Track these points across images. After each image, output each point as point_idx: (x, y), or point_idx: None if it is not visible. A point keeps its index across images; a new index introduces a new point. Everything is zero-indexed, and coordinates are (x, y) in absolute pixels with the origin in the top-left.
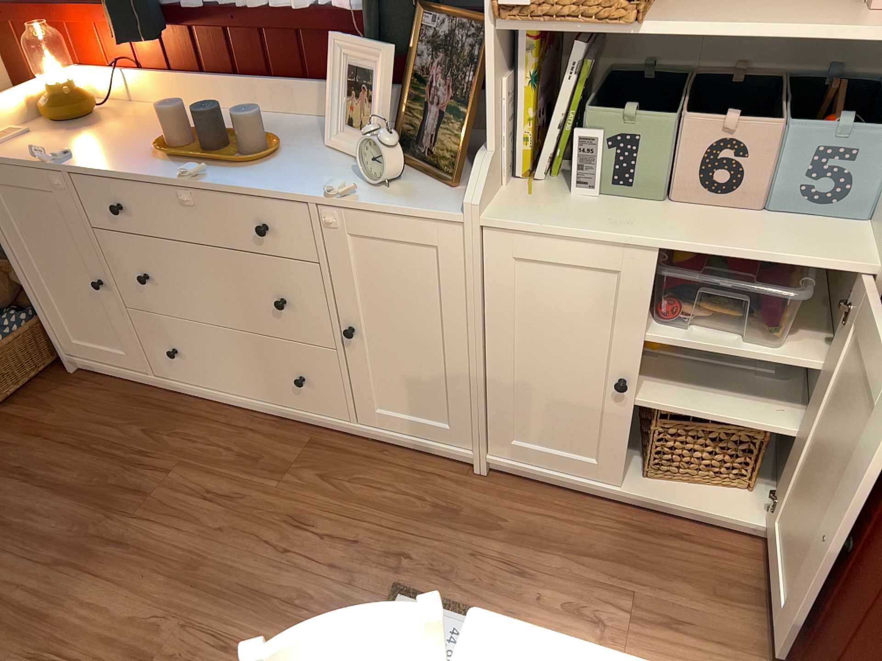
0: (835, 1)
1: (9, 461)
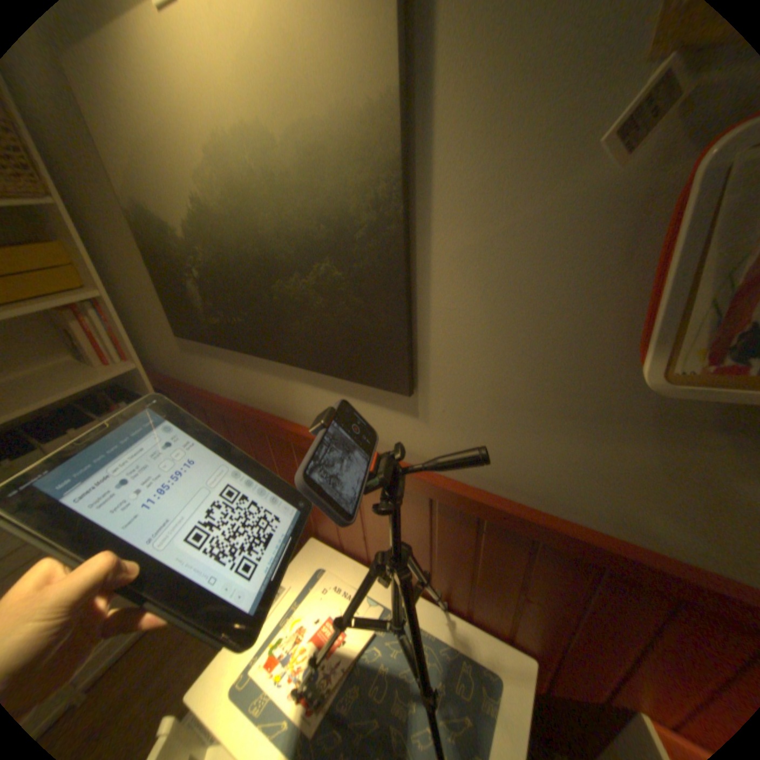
0: (73, 372)
1: None
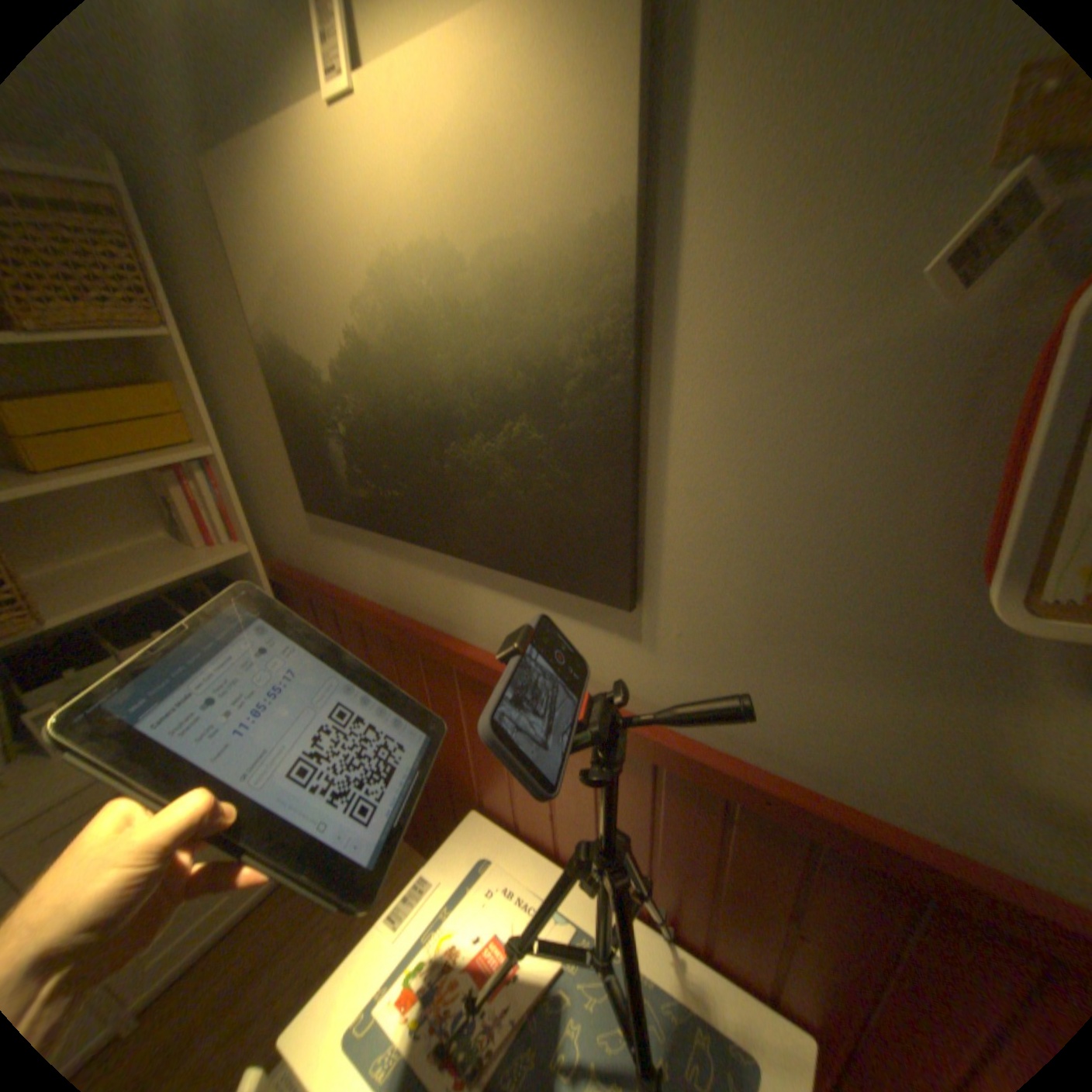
0: (168, 553)
1: None
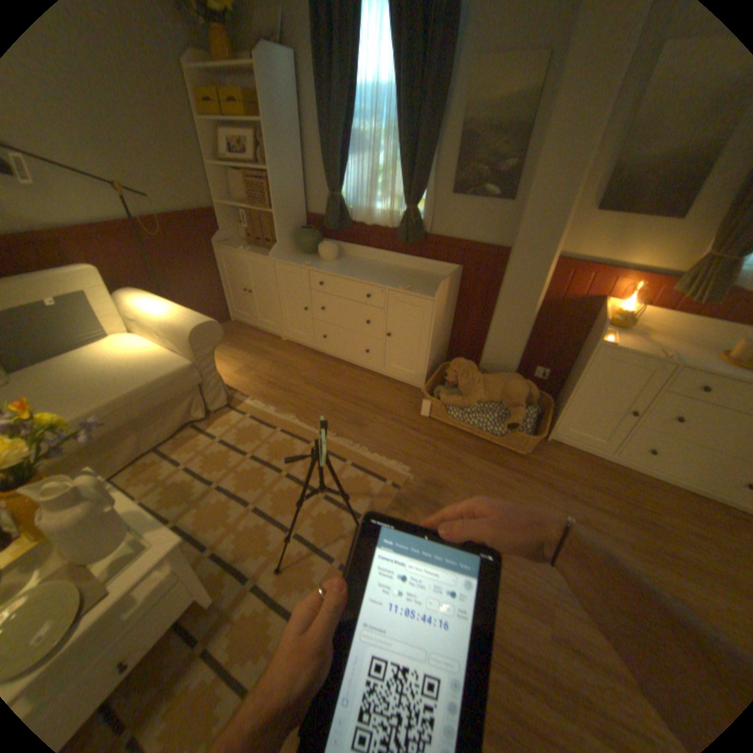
0: None
1: (562, 490)
